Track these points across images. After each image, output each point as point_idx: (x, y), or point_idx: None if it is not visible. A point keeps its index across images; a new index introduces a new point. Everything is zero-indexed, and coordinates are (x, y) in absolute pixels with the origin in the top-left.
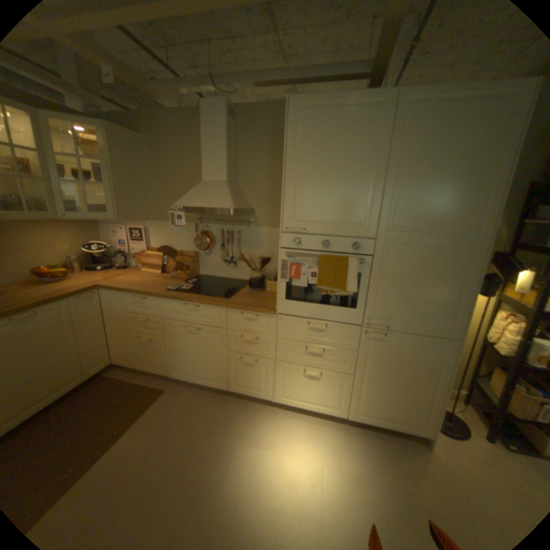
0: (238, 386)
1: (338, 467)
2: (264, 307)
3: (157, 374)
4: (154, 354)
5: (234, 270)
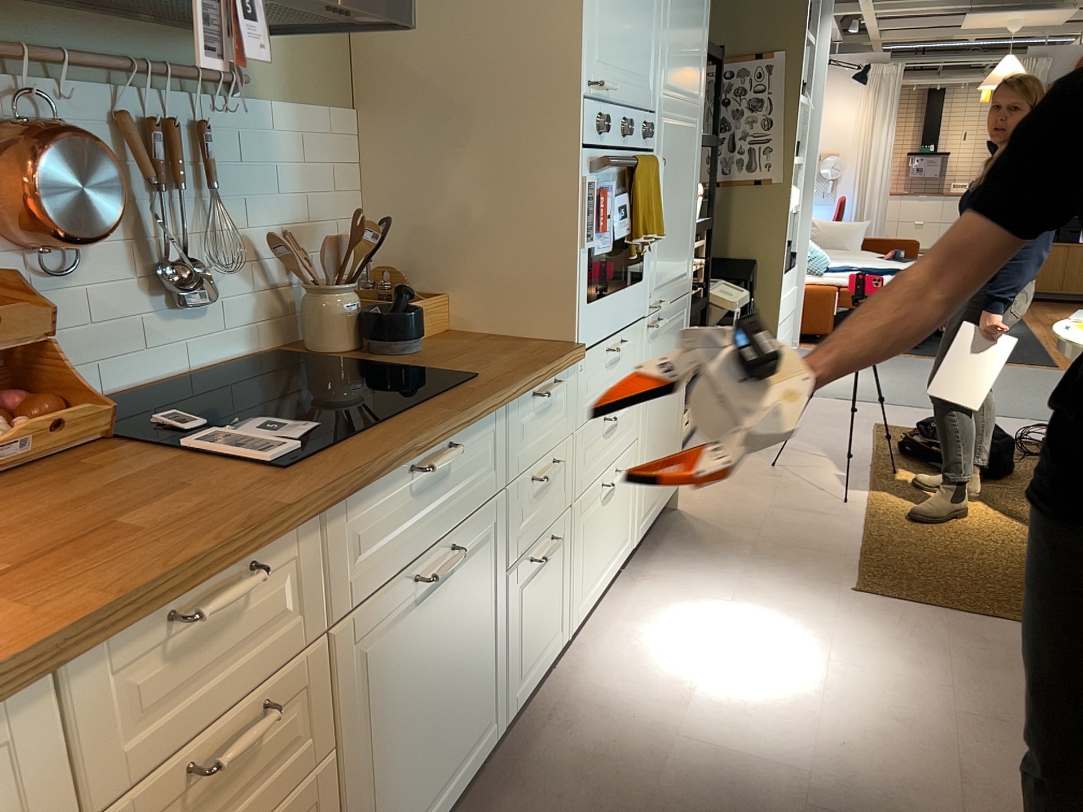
0: (523, 675)
1: (719, 601)
2: (560, 349)
3: None
4: None
5: (198, 325)
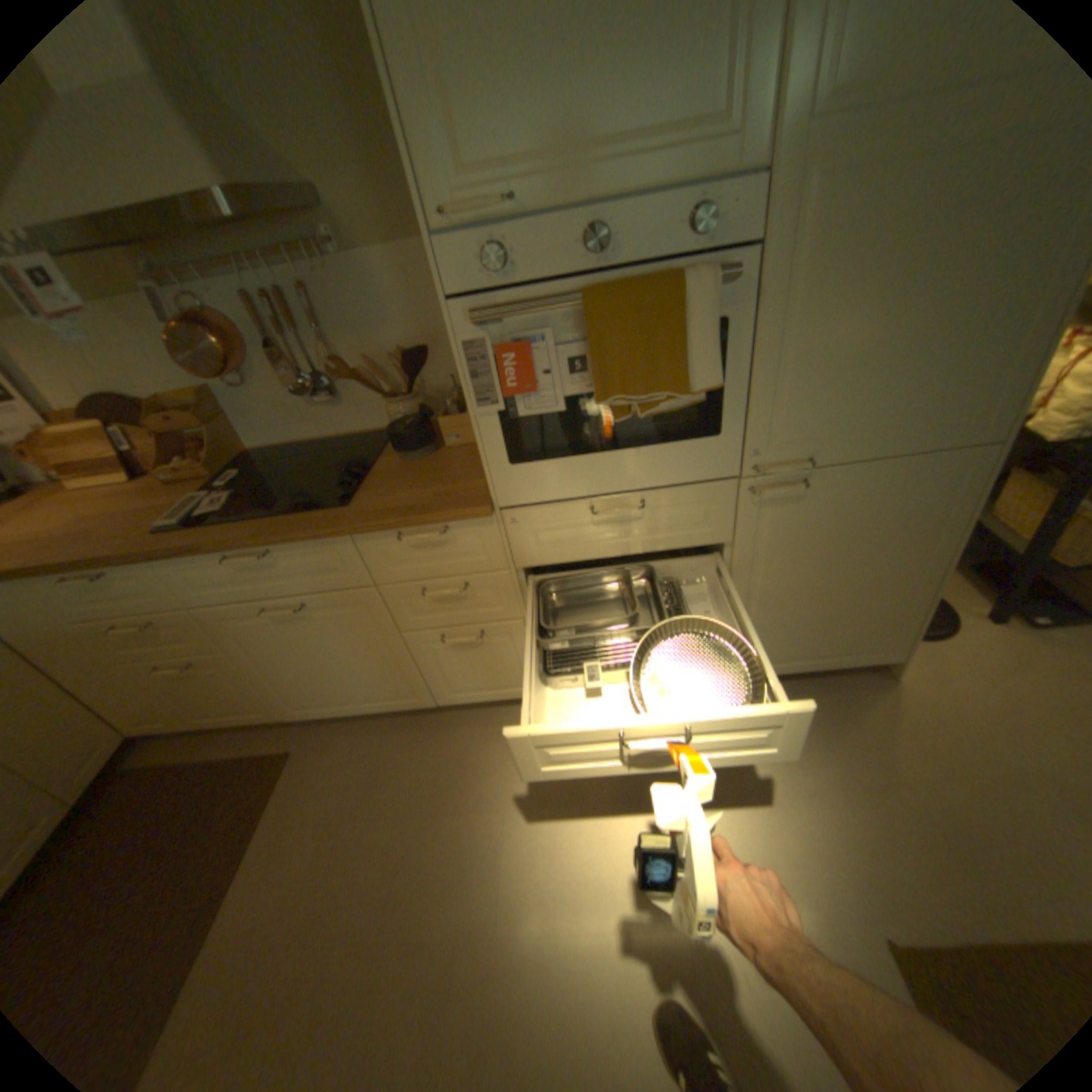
0: (458, 691)
1: (728, 786)
2: (457, 502)
3: (254, 723)
4: (220, 688)
5: (338, 410)
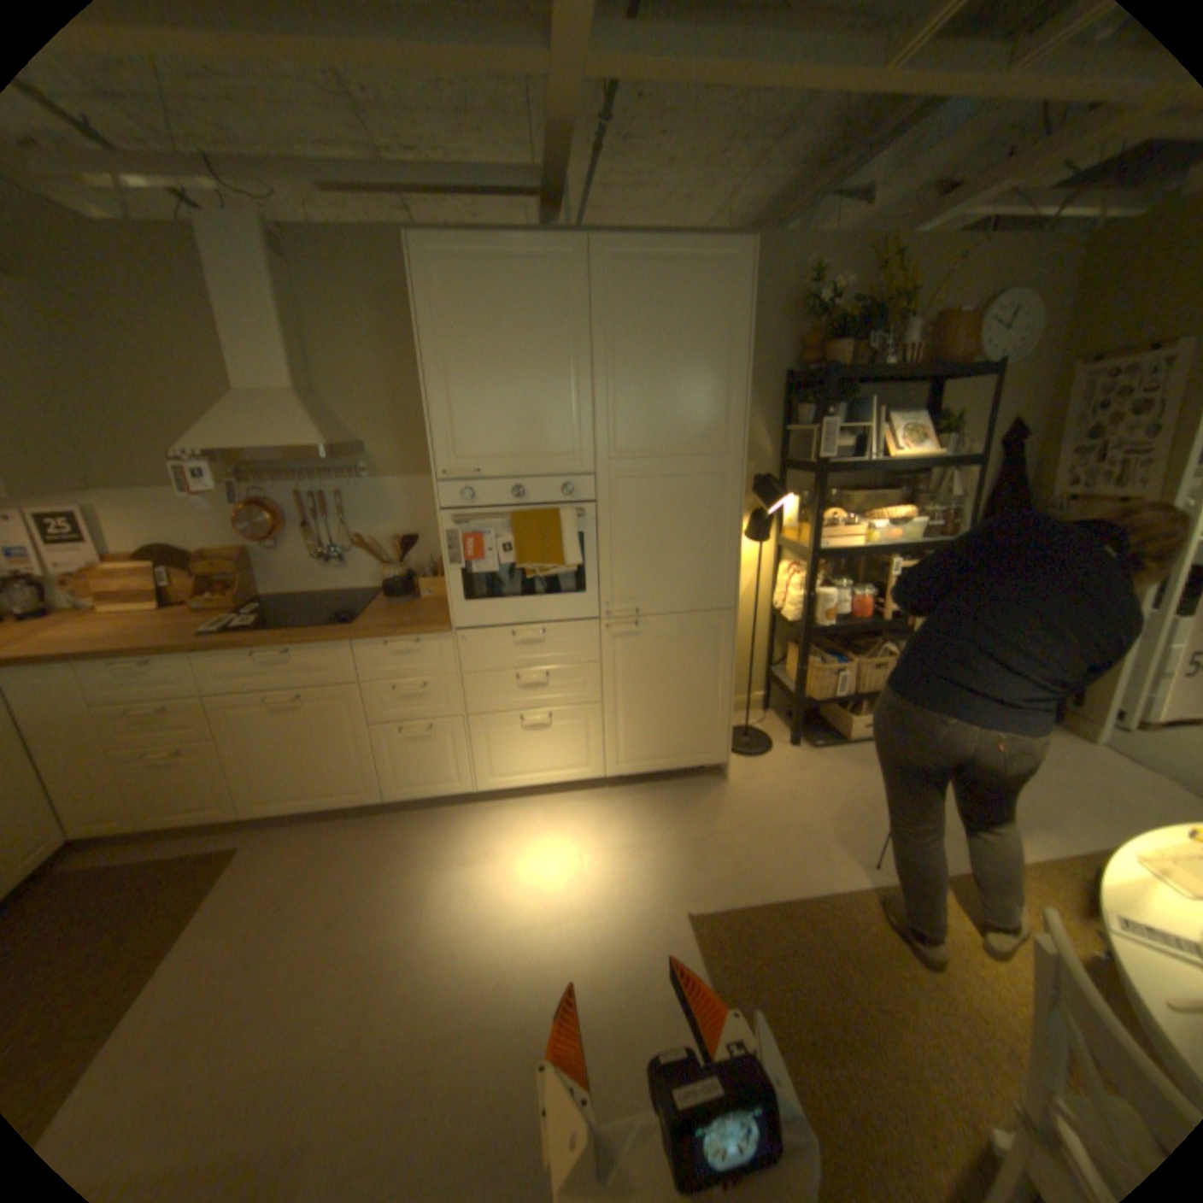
0: (403, 786)
1: (602, 845)
2: (427, 624)
3: (208, 823)
4: (193, 780)
5: (341, 573)
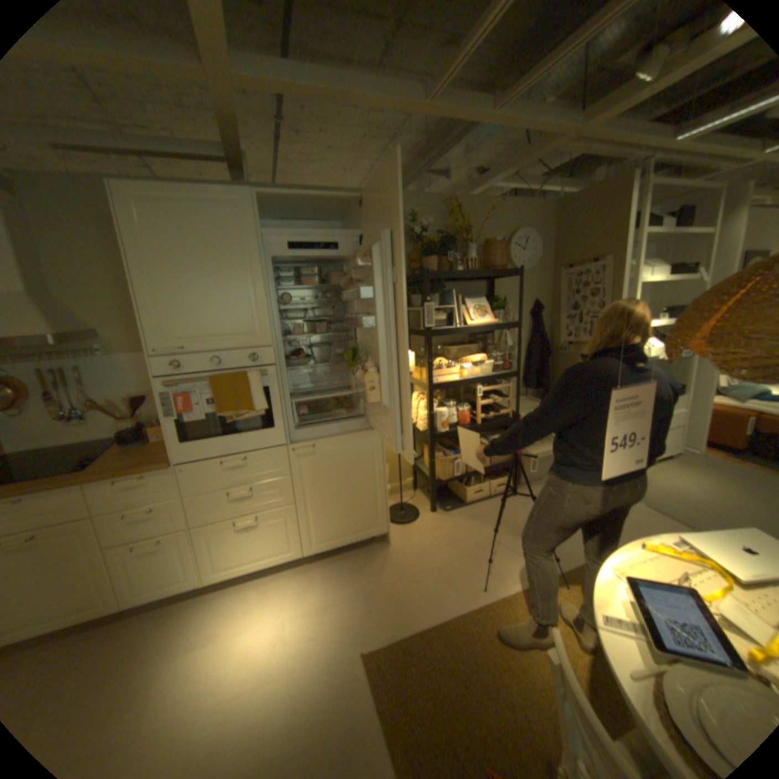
0: (137, 594)
1: (300, 610)
2: (149, 464)
3: None
4: None
5: (82, 428)
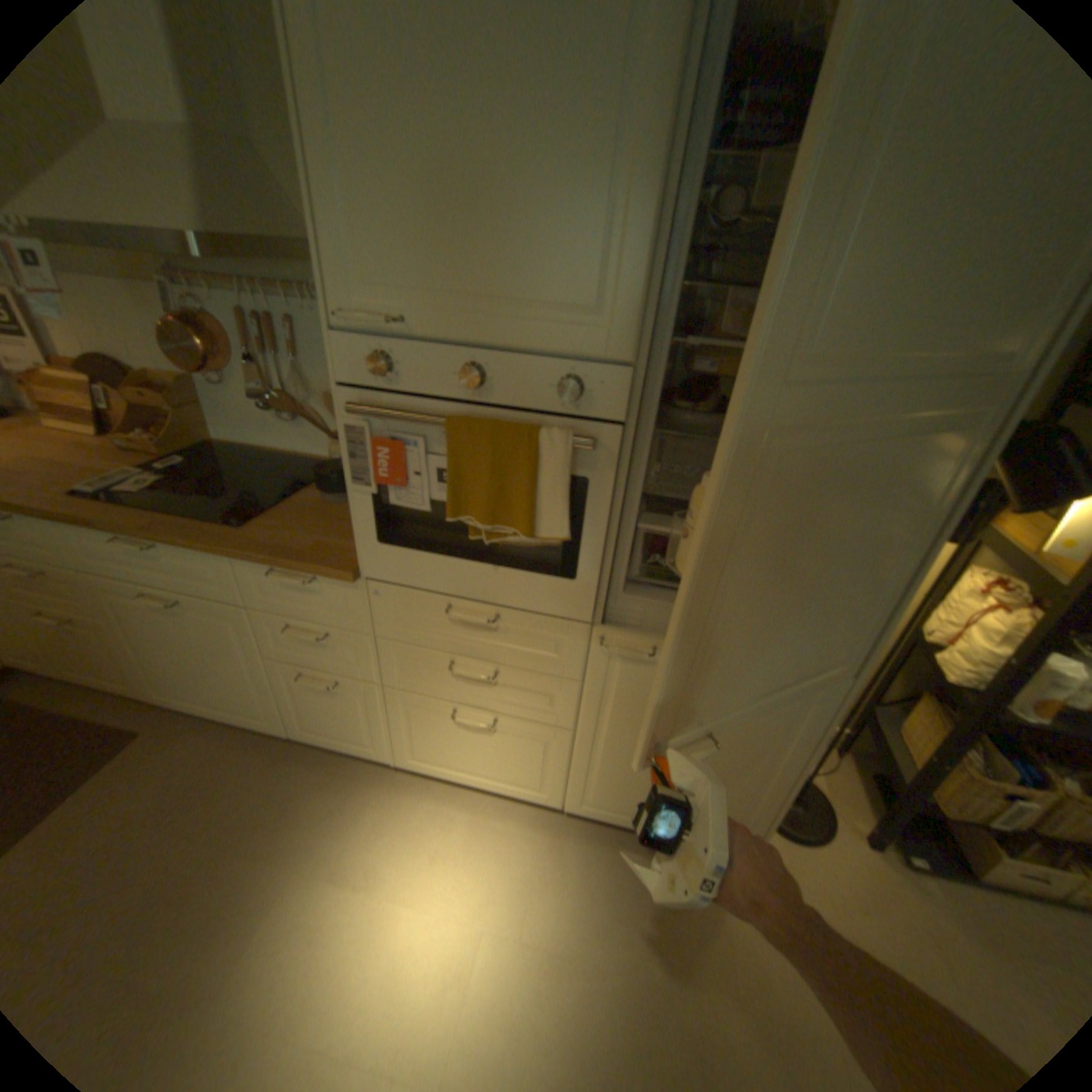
0: (309, 732)
1: (518, 930)
2: (326, 559)
3: (119, 695)
4: (94, 652)
5: (298, 431)
